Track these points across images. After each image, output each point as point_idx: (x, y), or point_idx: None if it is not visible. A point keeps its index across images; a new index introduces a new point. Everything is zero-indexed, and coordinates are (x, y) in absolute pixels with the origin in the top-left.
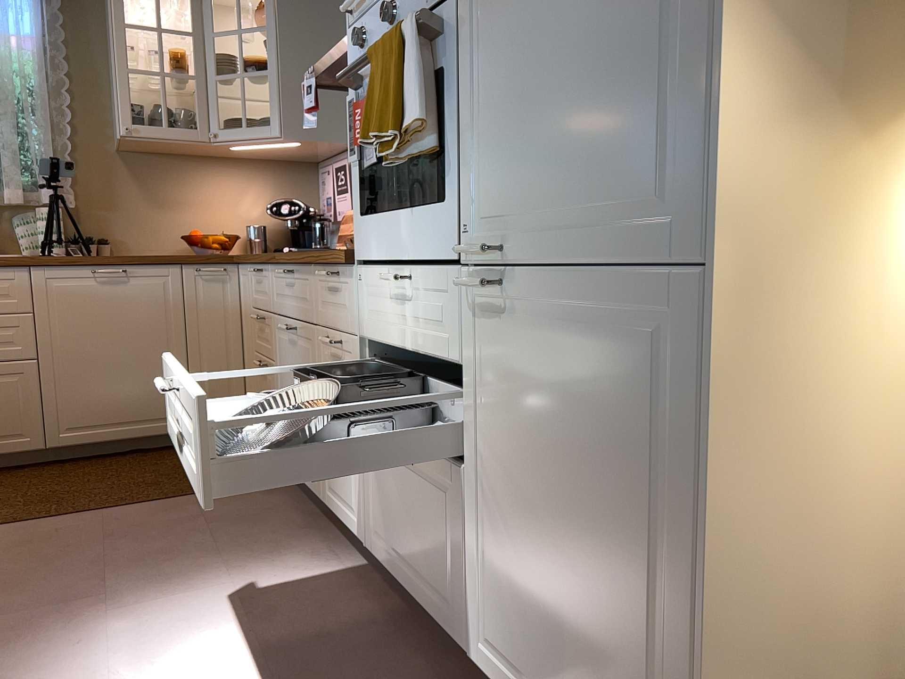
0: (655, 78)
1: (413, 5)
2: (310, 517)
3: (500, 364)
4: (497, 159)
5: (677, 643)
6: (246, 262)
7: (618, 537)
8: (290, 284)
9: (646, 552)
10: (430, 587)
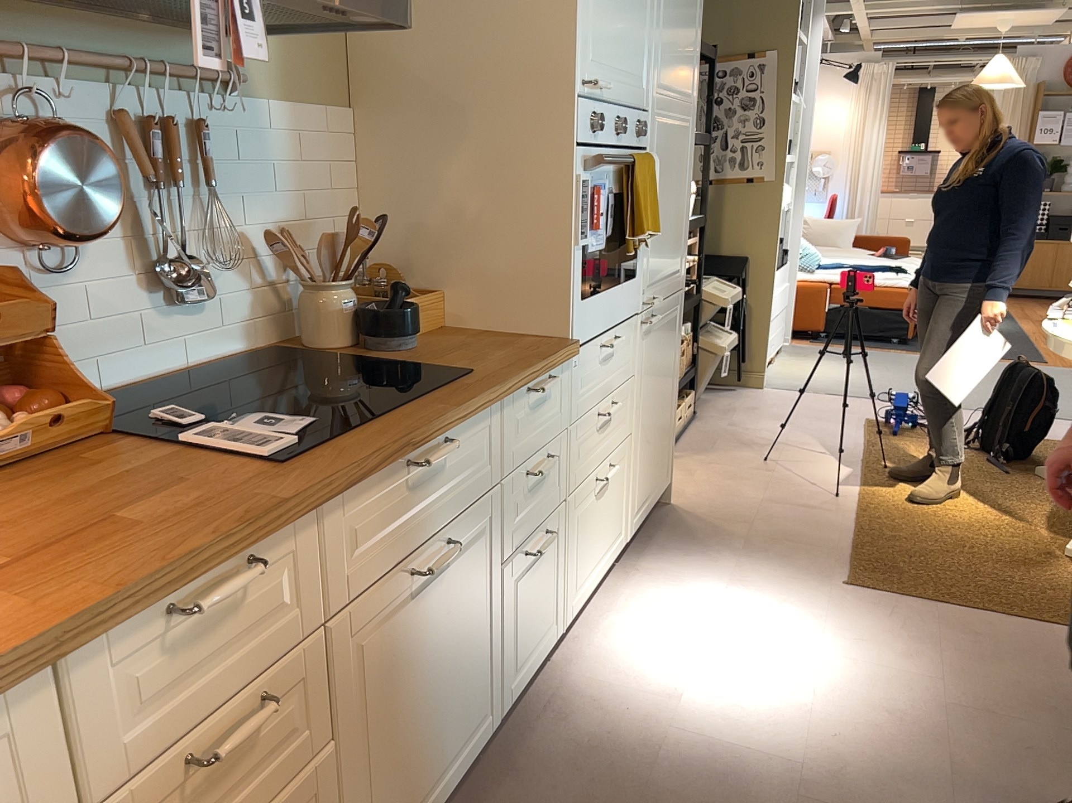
0: (681, 228)
1: (629, 135)
2: (470, 801)
3: (648, 357)
4: (654, 252)
5: (672, 409)
6: (87, 641)
7: (667, 392)
8: (422, 478)
9: (671, 388)
10: (610, 545)
